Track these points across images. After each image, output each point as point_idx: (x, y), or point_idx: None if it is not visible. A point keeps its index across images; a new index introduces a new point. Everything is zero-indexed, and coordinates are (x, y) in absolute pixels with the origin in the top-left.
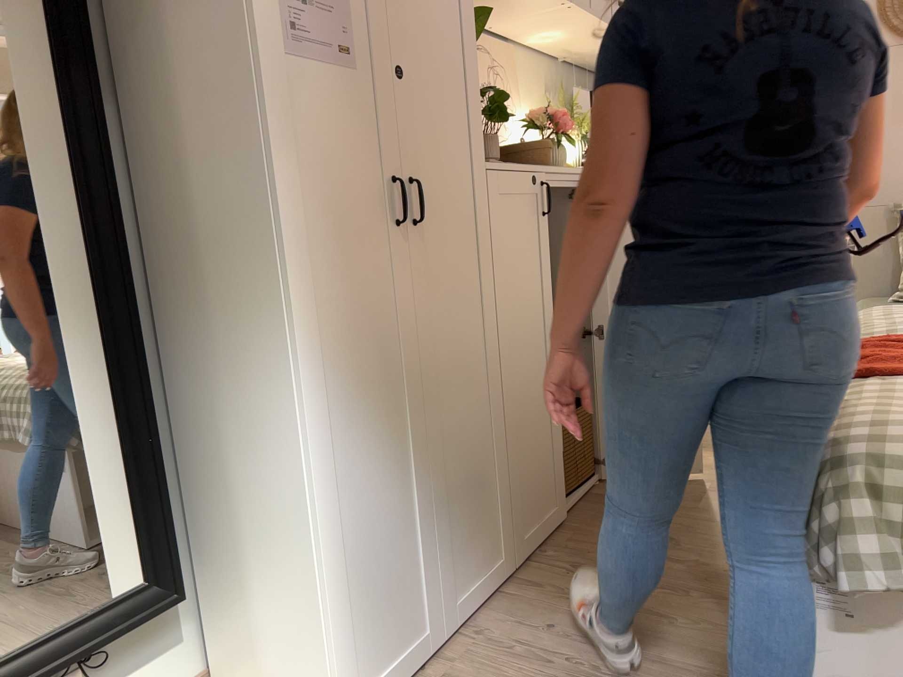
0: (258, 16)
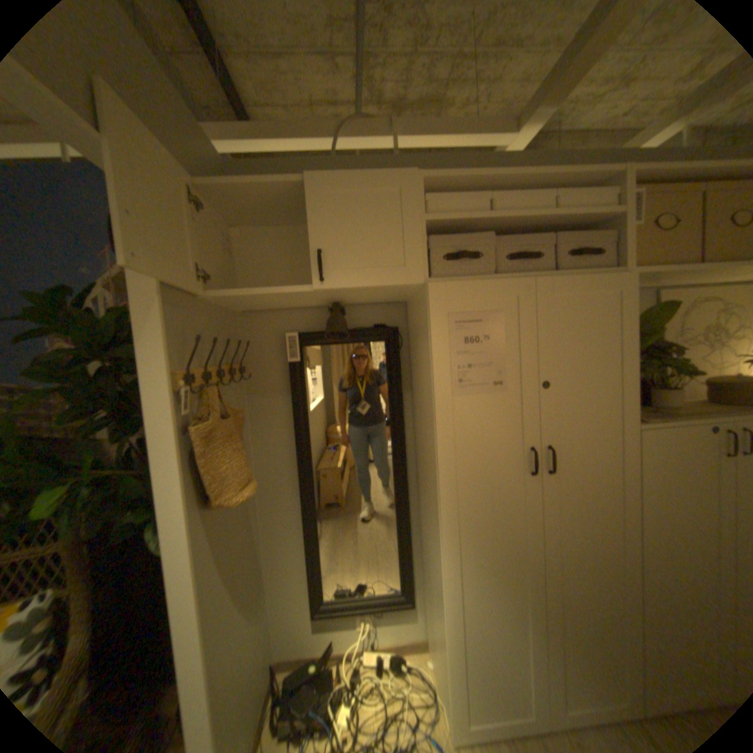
0: (439, 384)
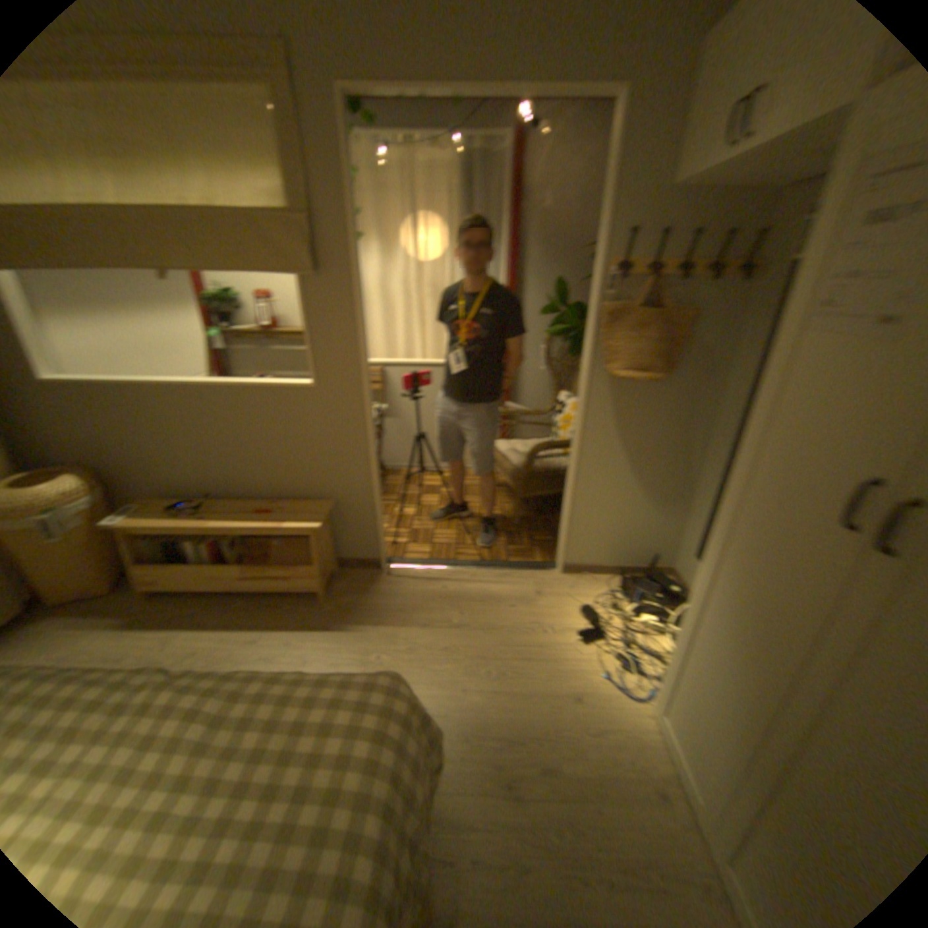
0: (794, 305)
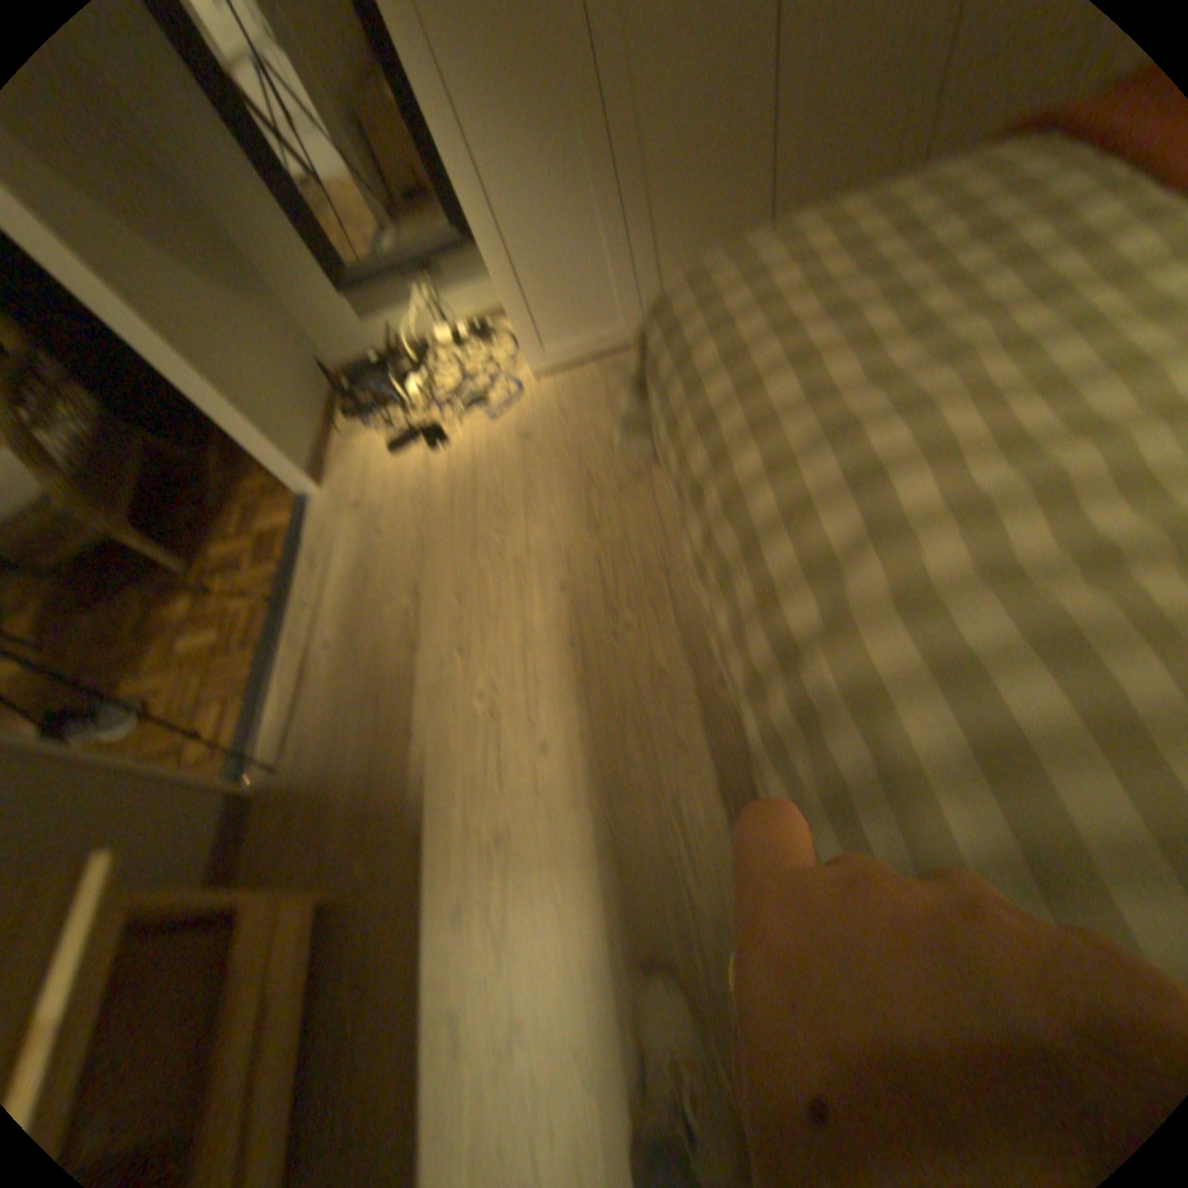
0: None
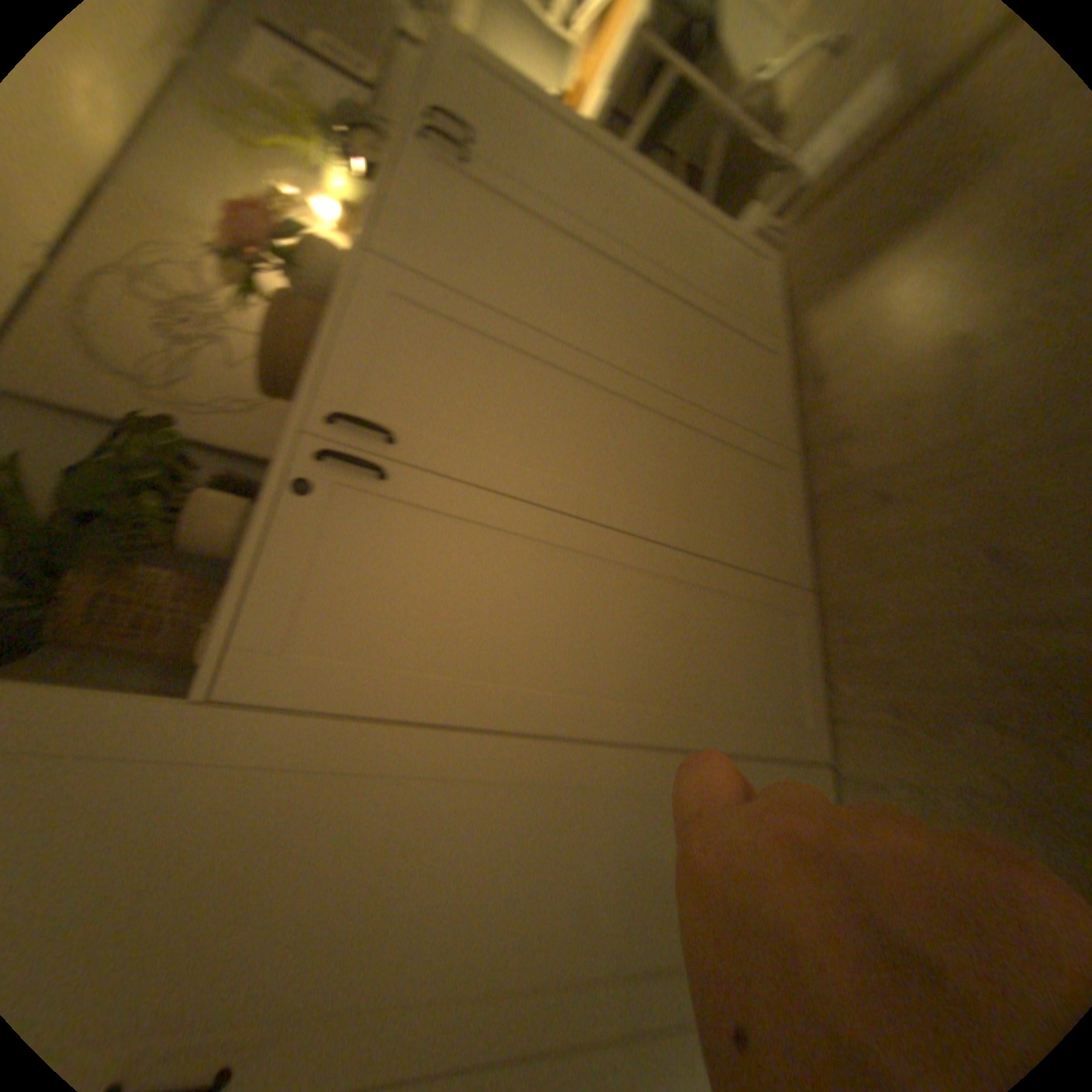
0: None
